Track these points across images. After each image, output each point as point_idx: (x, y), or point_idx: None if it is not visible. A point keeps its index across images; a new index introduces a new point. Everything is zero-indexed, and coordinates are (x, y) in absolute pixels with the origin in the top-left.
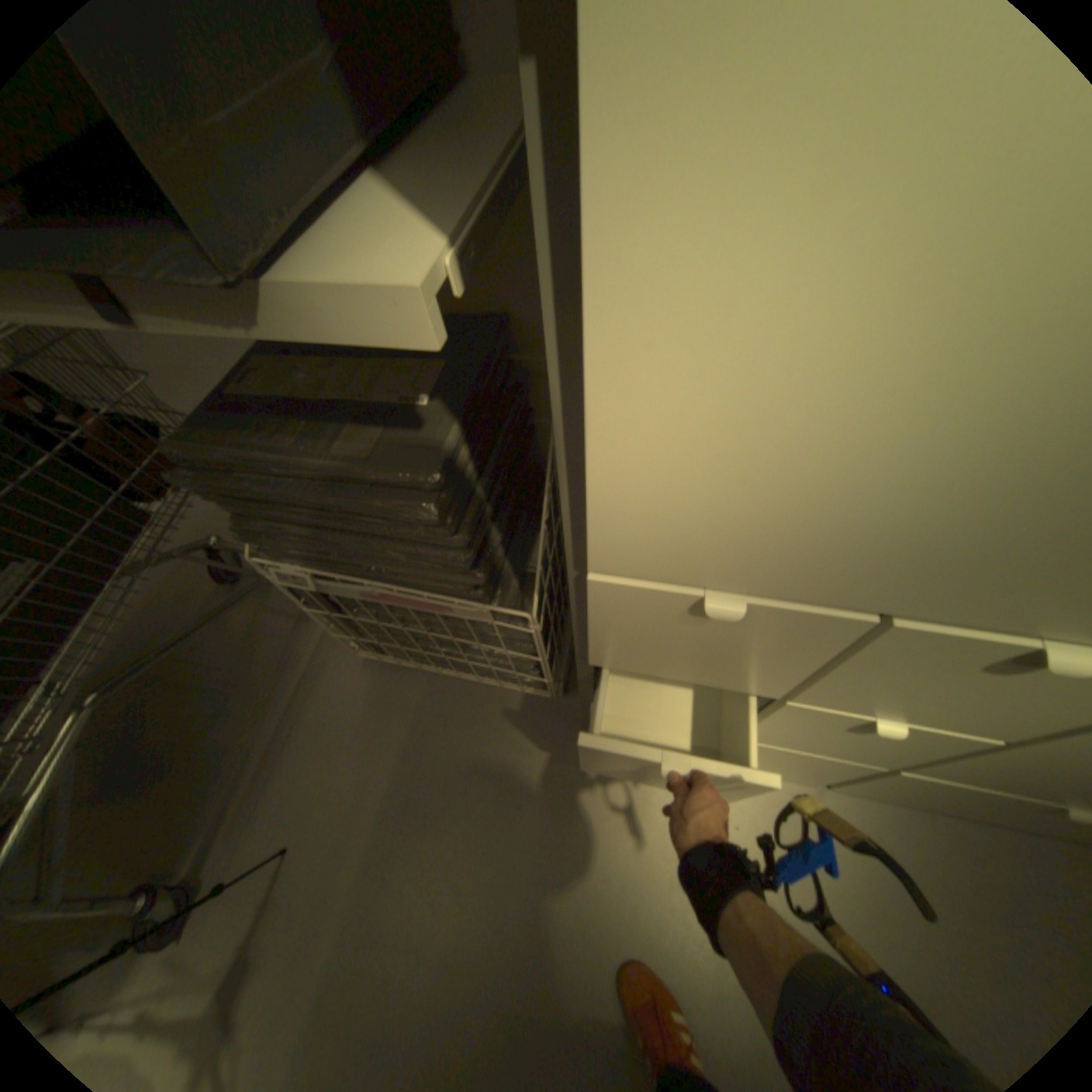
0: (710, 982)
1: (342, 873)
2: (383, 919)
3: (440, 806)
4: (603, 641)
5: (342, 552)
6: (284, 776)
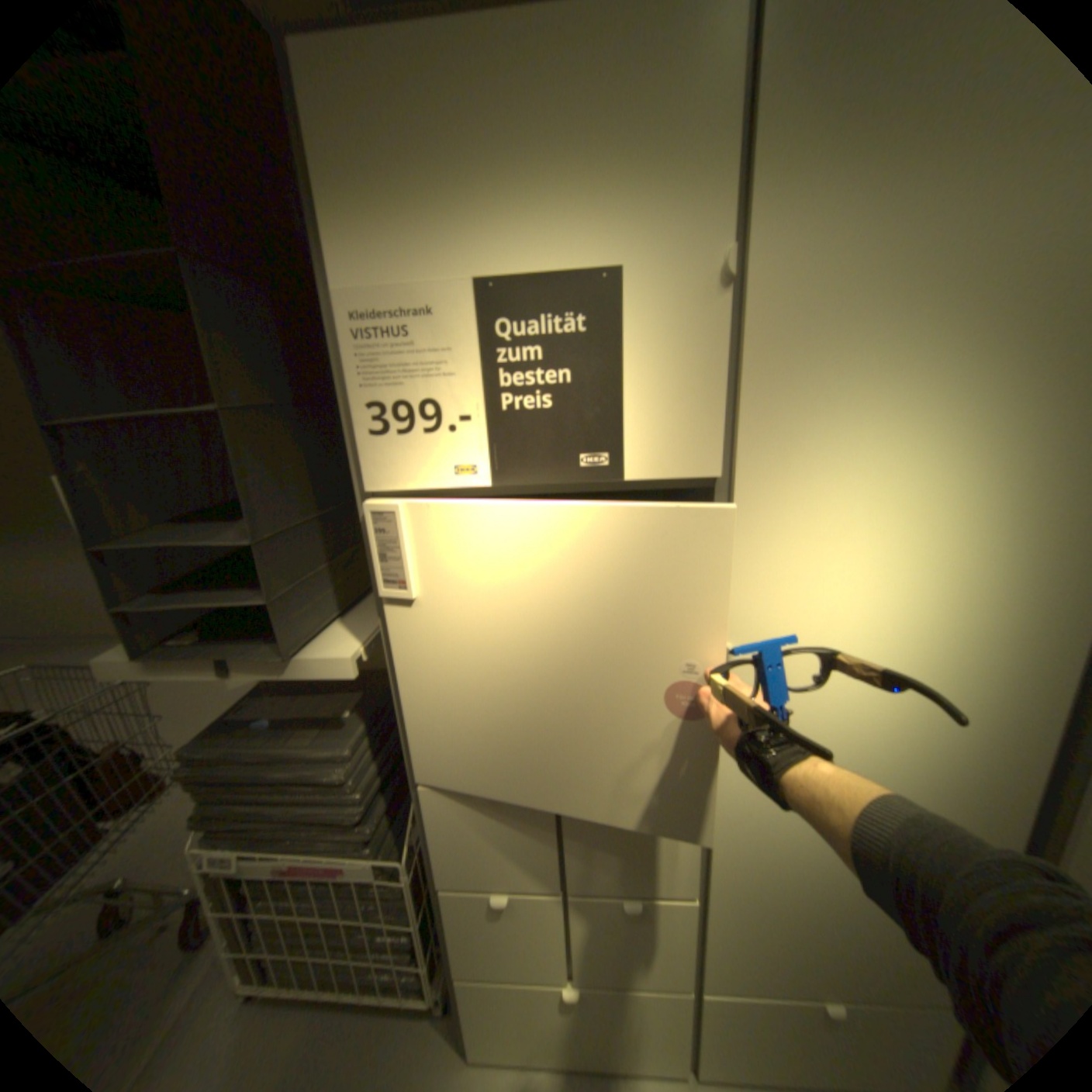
0: None
1: None
2: None
3: None
4: (438, 852)
5: (270, 826)
6: None
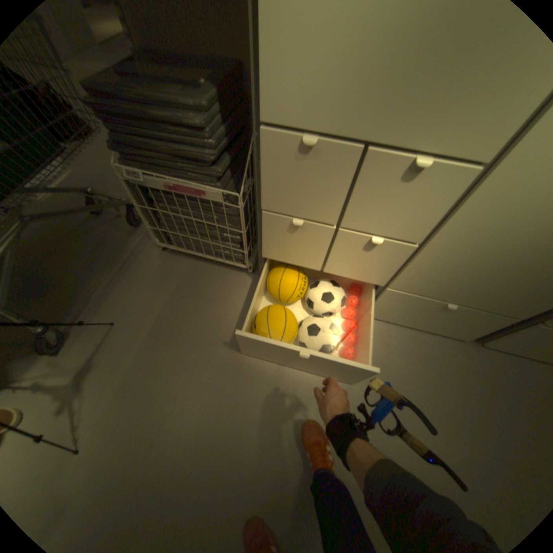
0: (302, 381)
1: (141, 334)
2: (159, 352)
3: (190, 311)
4: (267, 185)
5: (159, 157)
6: (117, 295)
